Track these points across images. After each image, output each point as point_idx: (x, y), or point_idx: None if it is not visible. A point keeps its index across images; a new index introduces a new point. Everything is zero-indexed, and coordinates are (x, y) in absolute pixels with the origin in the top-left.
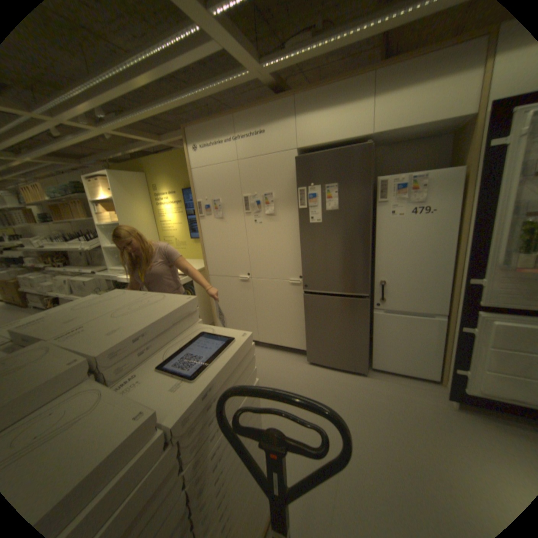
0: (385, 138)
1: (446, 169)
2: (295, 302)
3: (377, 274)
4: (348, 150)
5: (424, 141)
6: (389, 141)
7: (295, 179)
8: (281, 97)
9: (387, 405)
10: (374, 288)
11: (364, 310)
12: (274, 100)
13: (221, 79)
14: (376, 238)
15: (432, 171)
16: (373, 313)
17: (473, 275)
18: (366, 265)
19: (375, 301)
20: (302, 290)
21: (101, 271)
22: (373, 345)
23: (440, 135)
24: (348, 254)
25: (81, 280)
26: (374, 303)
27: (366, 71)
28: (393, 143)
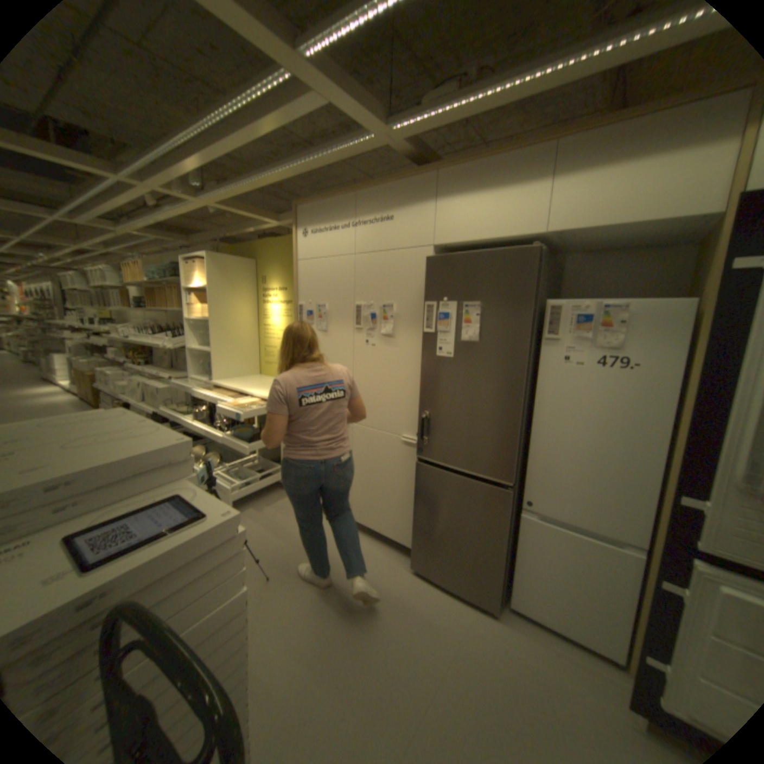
0: (572, 240)
1: (662, 300)
2: (406, 472)
3: (532, 453)
4: (501, 253)
5: (647, 252)
6: (583, 246)
7: (427, 288)
8: (420, 172)
9: (515, 683)
10: (528, 475)
11: (504, 509)
12: (411, 176)
13: (340, 144)
14: (538, 395)
15: (637, 300)
16: (523, 516)
17: (688, 491)
18: (513, 436)
19: (526, 496)
20: (418, 455)
21: (183, 379)
22: (516, 569)
23: (675, 245)
24: (487, 413)
25: (158, 385)
26: (525, 500)
27: (544, 140)
28: (593, 250)
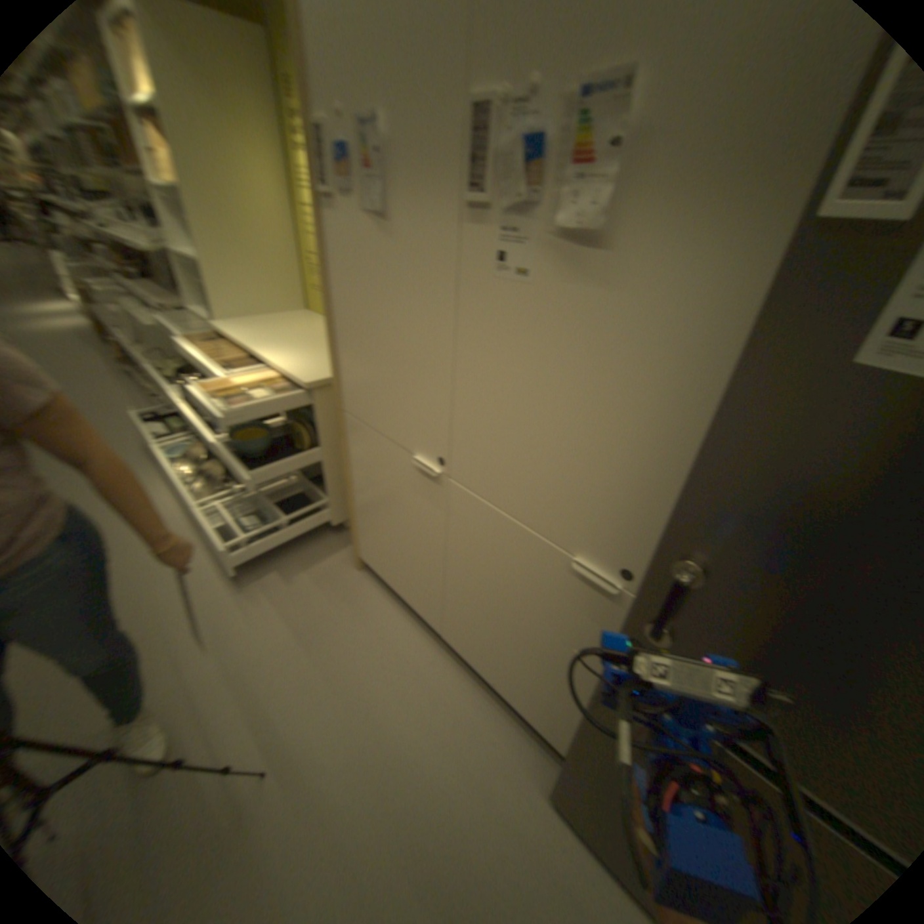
0: None
1: None
2: (569, 629)
3: None
4: None
5: None
6: None
7: None
8: None
9: None
10: None
11: None
12: None
13: None
14: None
15: None
16: None
17: None
18: None
19: None
20: (614, 615)
21: (177, 308)
22: None
23: None
24: None
25: (140, 318)
26: None
27: None
28: None
